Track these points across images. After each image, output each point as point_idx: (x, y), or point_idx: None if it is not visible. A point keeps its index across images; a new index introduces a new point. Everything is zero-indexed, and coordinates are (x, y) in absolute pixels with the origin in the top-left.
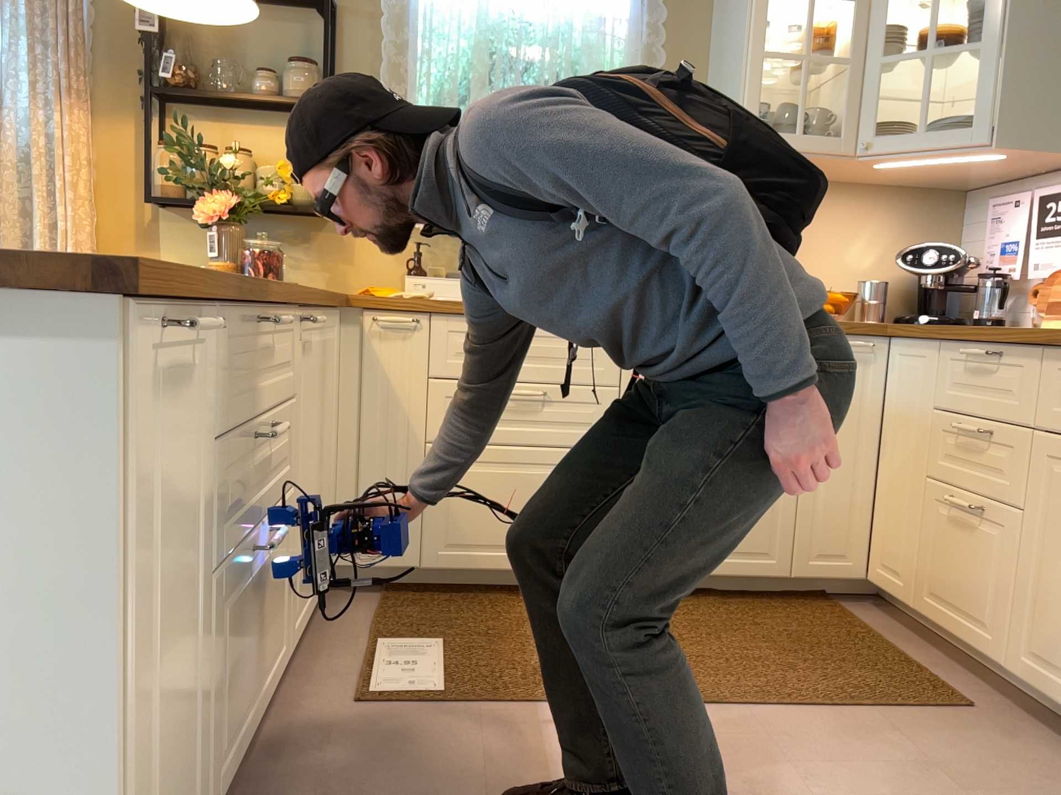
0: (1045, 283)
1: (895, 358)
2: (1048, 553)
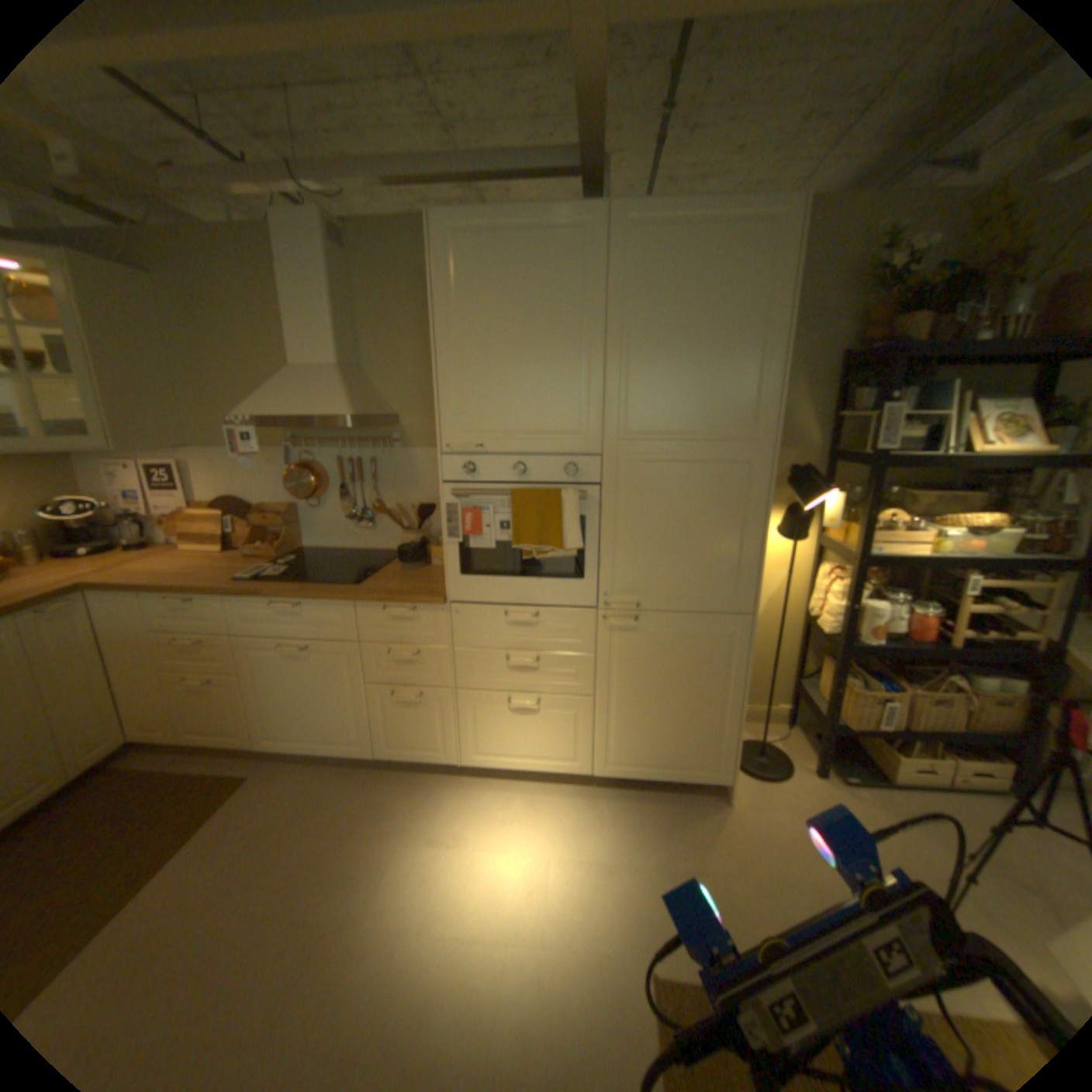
0: (161, 517)
1: (91, 606)
2: (256, 693)
